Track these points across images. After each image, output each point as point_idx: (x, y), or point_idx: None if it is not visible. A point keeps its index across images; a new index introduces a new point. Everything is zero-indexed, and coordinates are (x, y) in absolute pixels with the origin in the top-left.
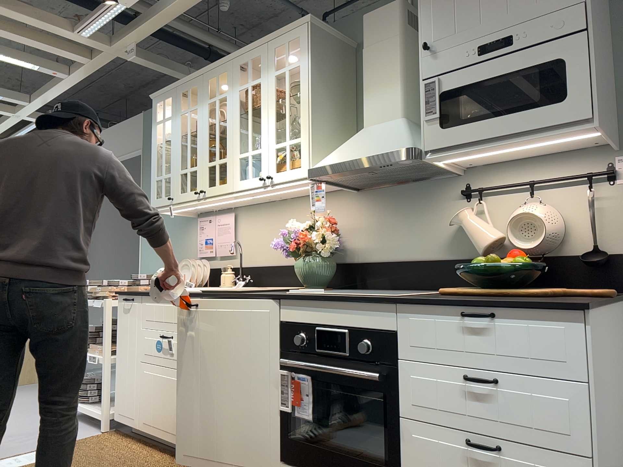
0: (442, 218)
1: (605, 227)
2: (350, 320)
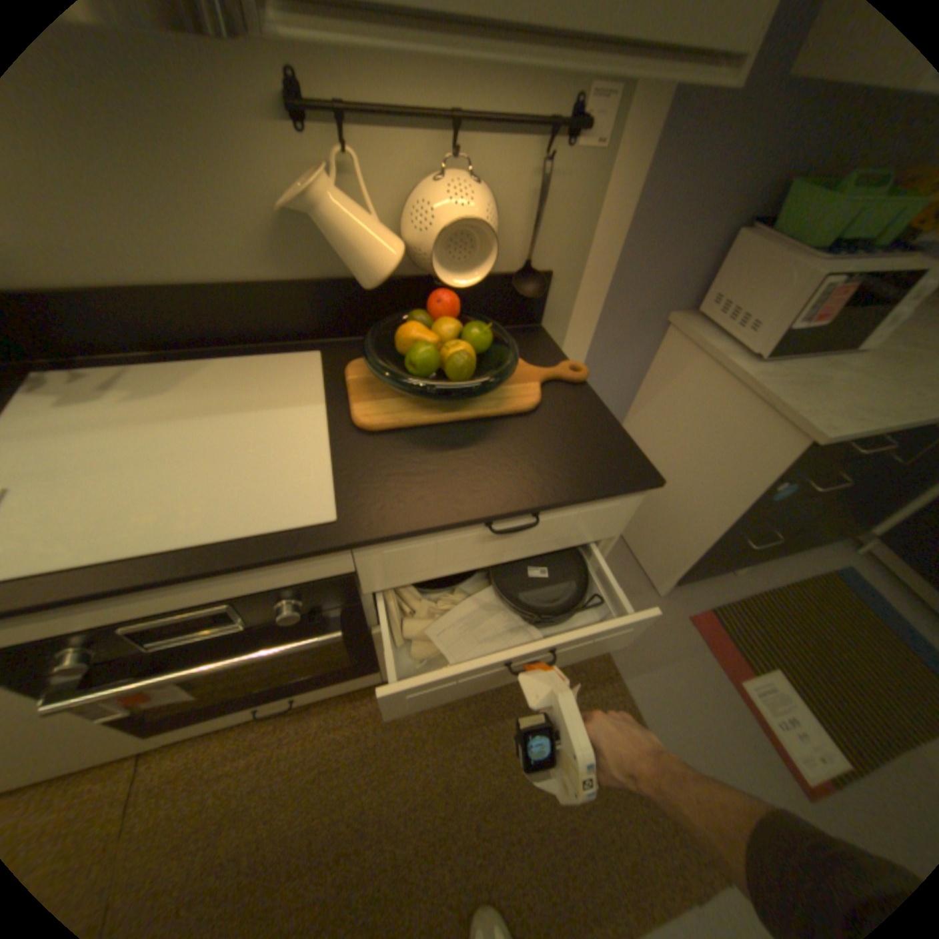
0: (233, 171)
1: (545, 227)
2: (224, 591)
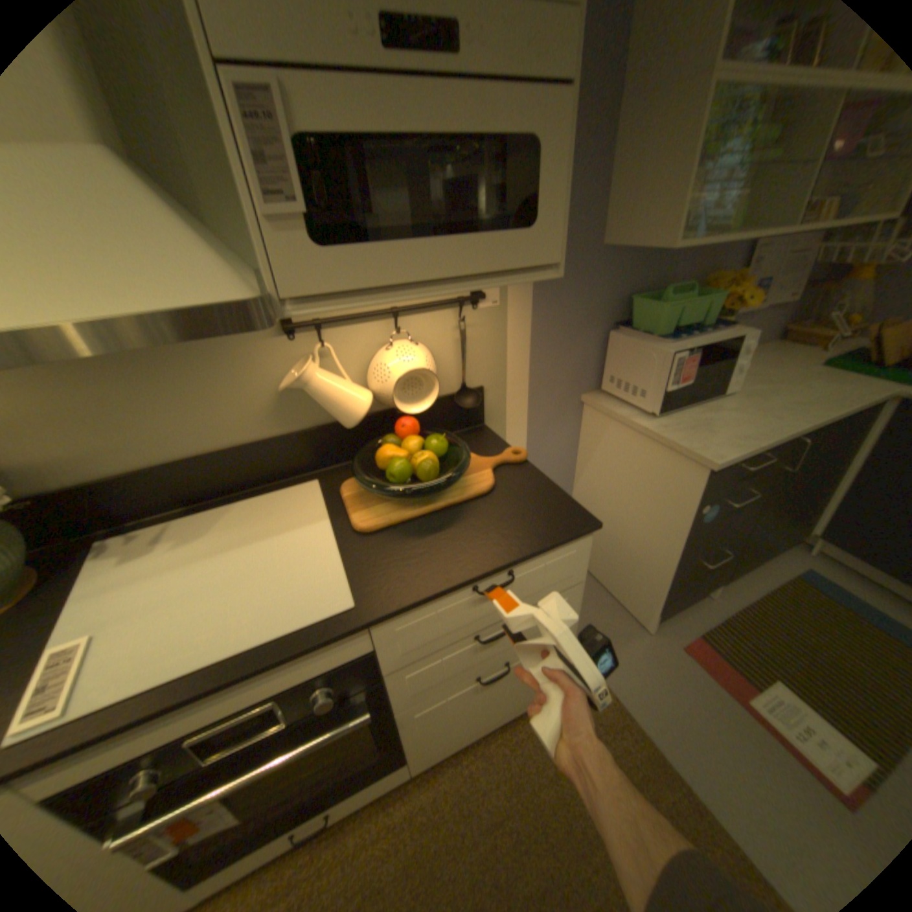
0: (247, 372)
1: (469, 360)
2: (270, 687)
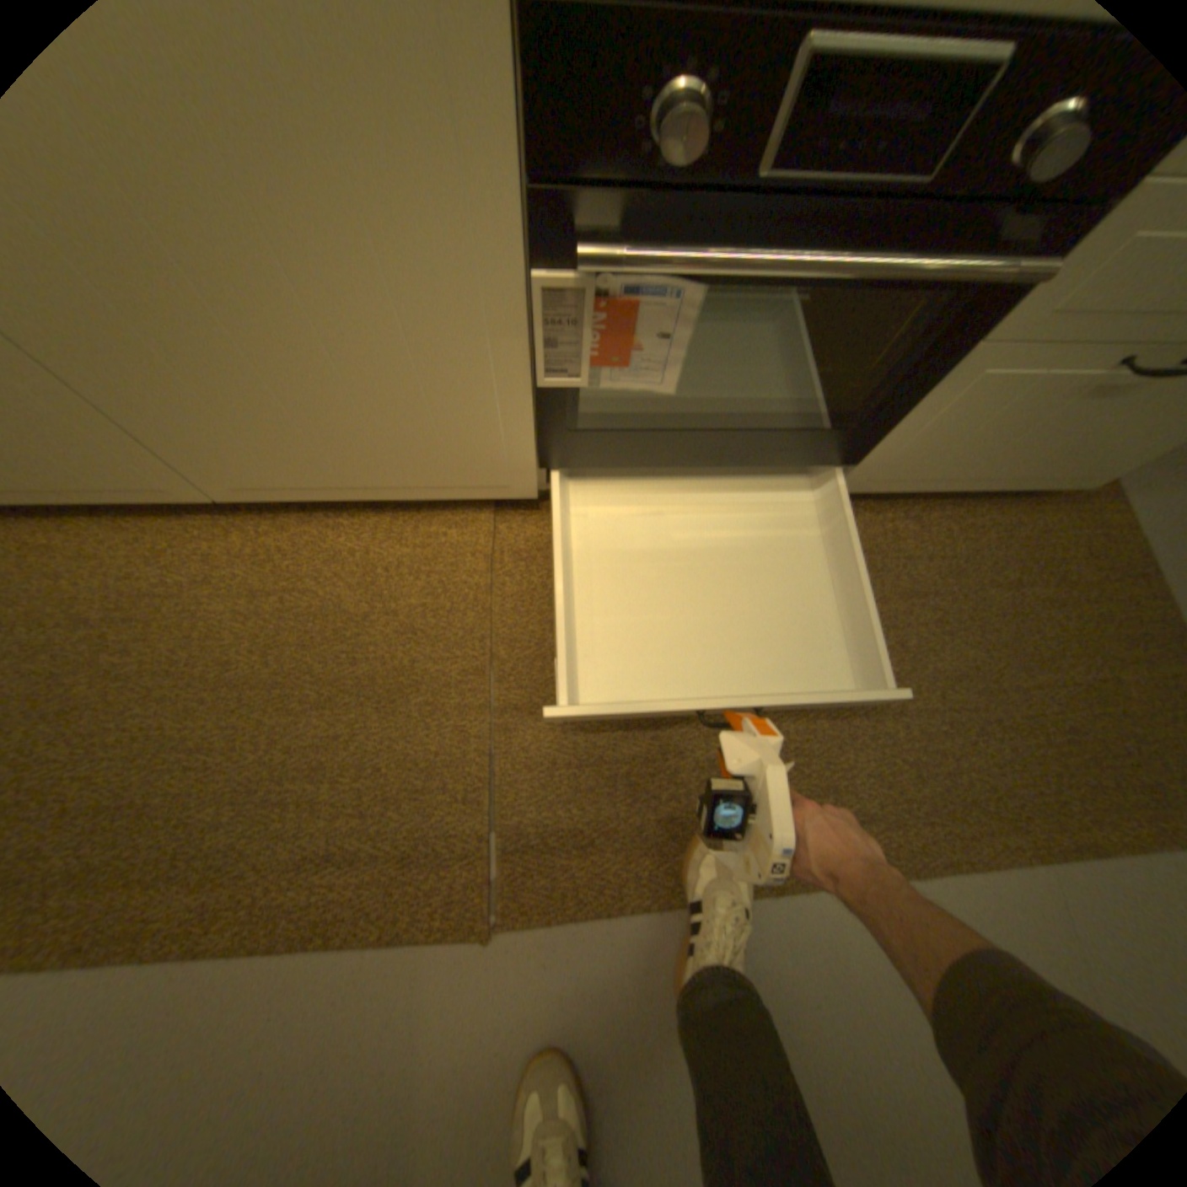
0: None
1: None
2: None
